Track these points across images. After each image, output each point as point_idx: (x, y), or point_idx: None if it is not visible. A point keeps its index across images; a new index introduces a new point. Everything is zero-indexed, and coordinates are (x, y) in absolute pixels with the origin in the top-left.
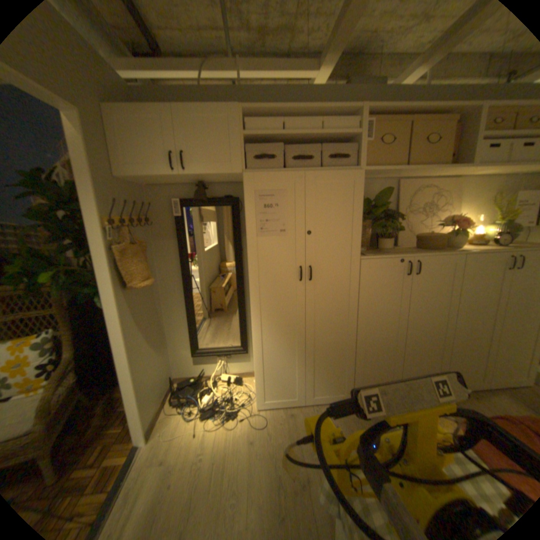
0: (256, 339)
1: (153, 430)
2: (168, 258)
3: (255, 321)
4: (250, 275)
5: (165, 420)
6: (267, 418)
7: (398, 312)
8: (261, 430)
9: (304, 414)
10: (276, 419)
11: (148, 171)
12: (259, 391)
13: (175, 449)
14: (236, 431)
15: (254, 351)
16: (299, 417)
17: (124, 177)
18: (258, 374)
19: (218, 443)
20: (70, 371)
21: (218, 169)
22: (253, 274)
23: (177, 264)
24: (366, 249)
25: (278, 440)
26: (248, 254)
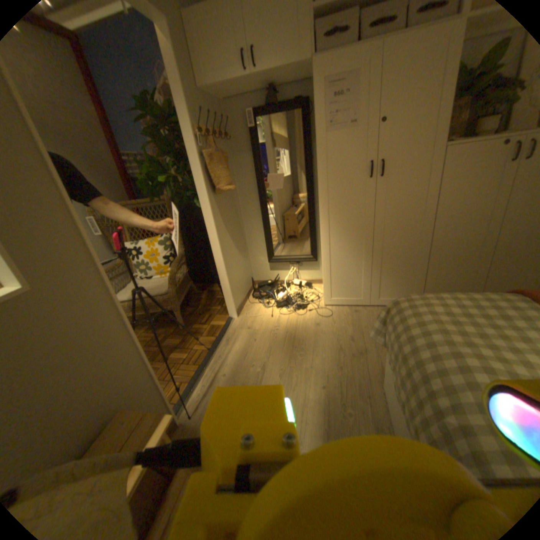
0: (324, 238)
1: (242, 309)
2: (245, 174)
3: (323, 220)
4: (318, 173)
5: (249, 304)
6: (333, 310)
7: (492, 213)
8: (326, 316)
9: (367, 310)
10: (341, 311)
11: (224, 73)
12: (326, 287)
13: (258, 320)
14: (305, 315)
15: (322, 250)
16: (363, 312)
17: (205, 84)
18: (325, 272)
19: (290, 321)
20: (183, 261)
21: (287, 56)
22: (321, 172)
23: (253, 180)
24: (459, 137)
25: (341, 324)
26: (318, 150)
